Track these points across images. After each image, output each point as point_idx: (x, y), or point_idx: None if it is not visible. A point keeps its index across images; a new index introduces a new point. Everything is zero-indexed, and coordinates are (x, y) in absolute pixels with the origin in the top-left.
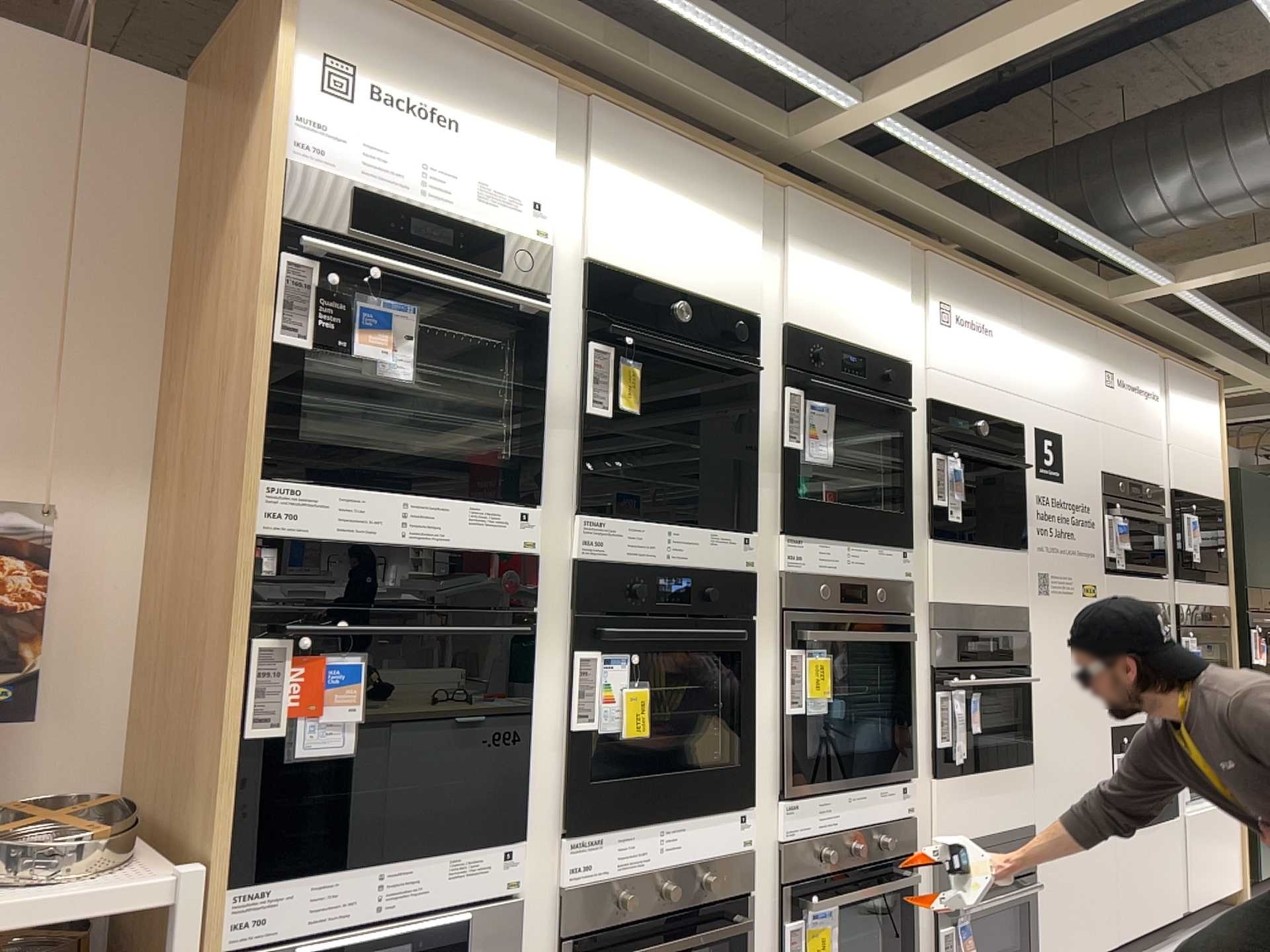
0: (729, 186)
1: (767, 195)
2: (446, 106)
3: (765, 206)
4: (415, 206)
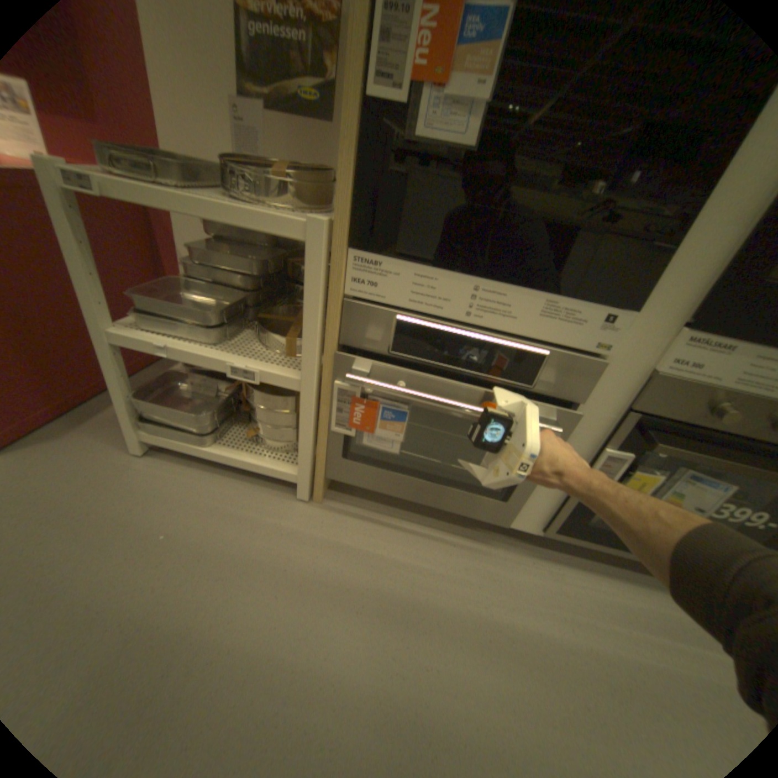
0: None
1: None
2: None
3: None
4: None
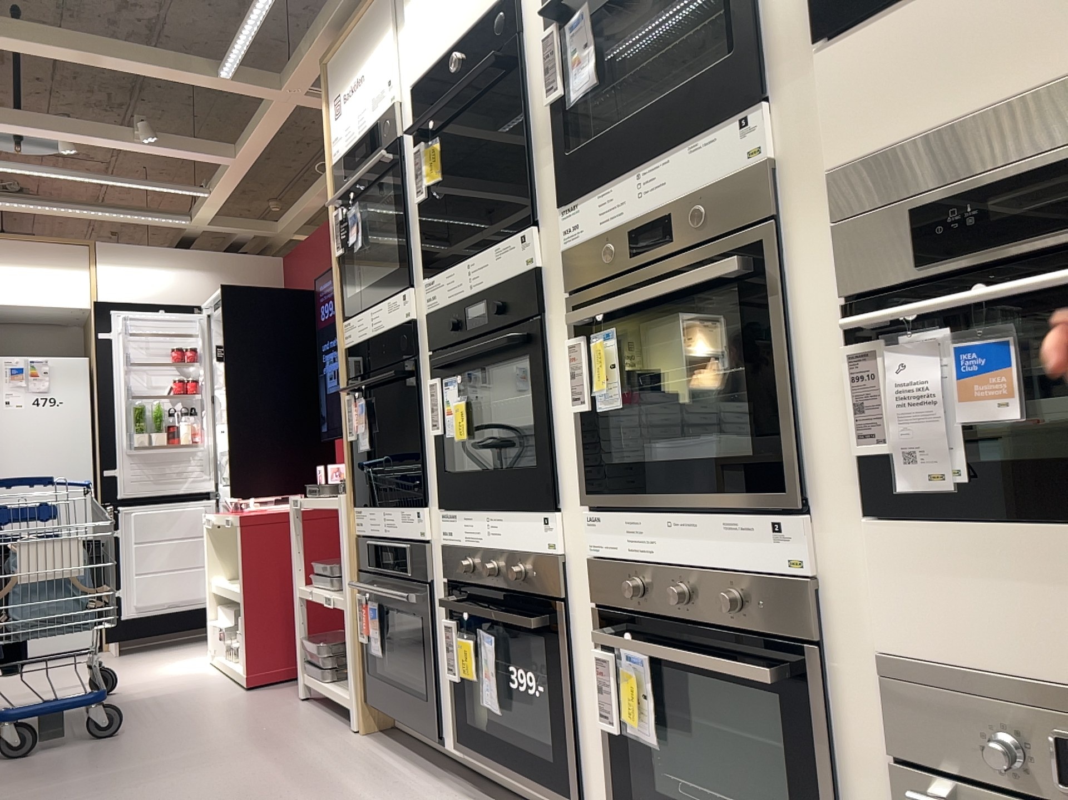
0: None
1: None
2: (355, 68)
3: None
4: (353, 143)
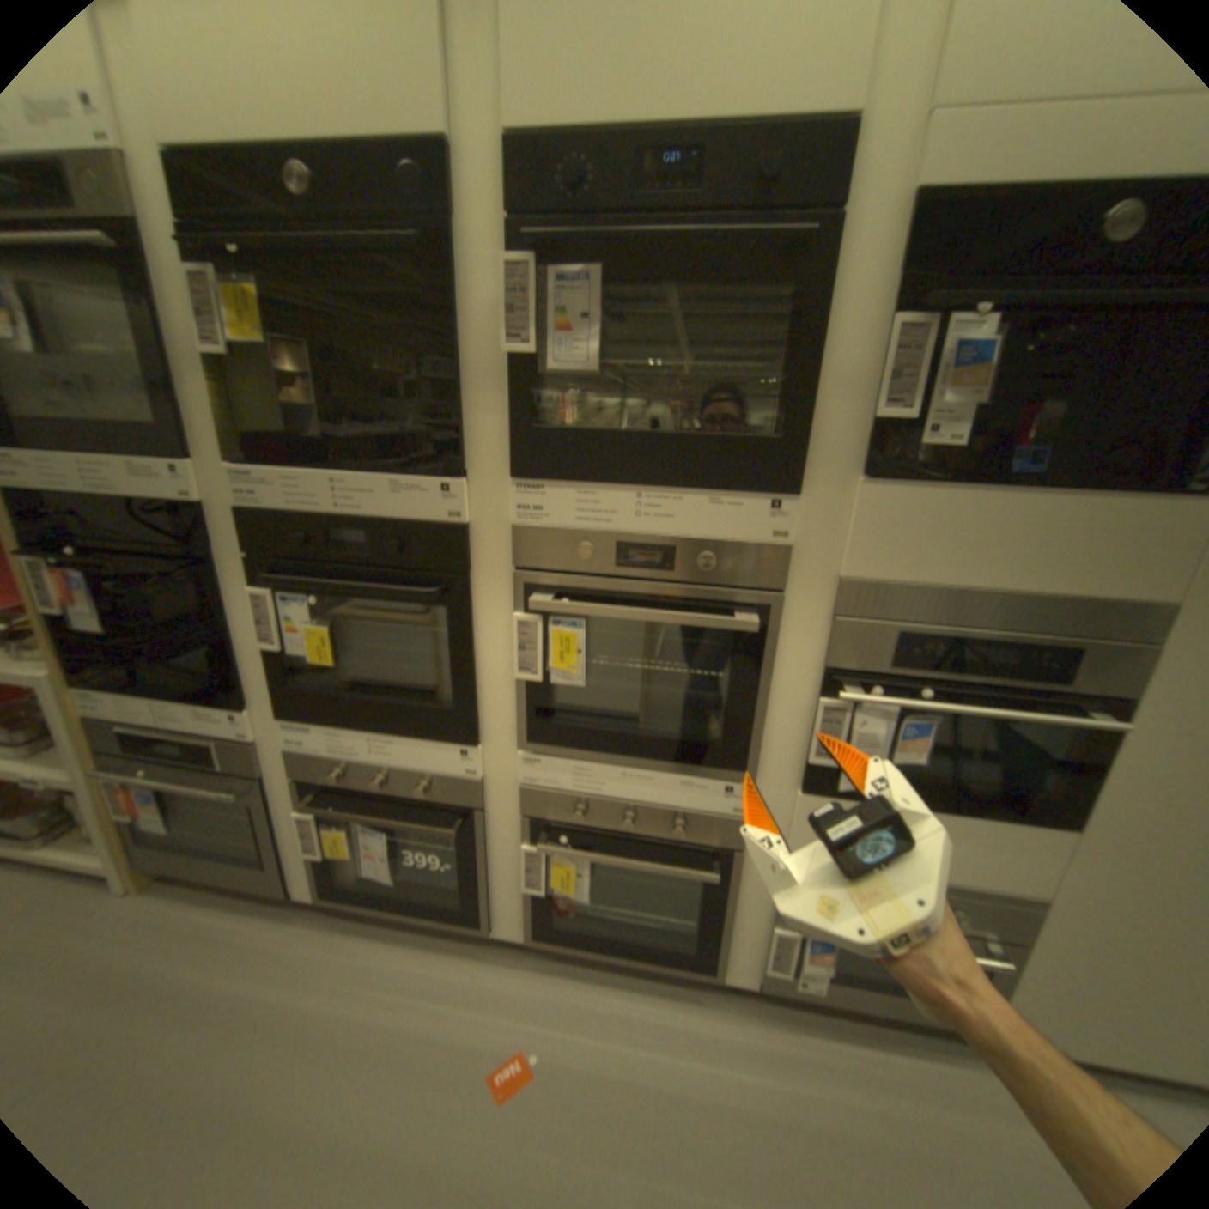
0: None
1: None
2: None
3: None
4: None
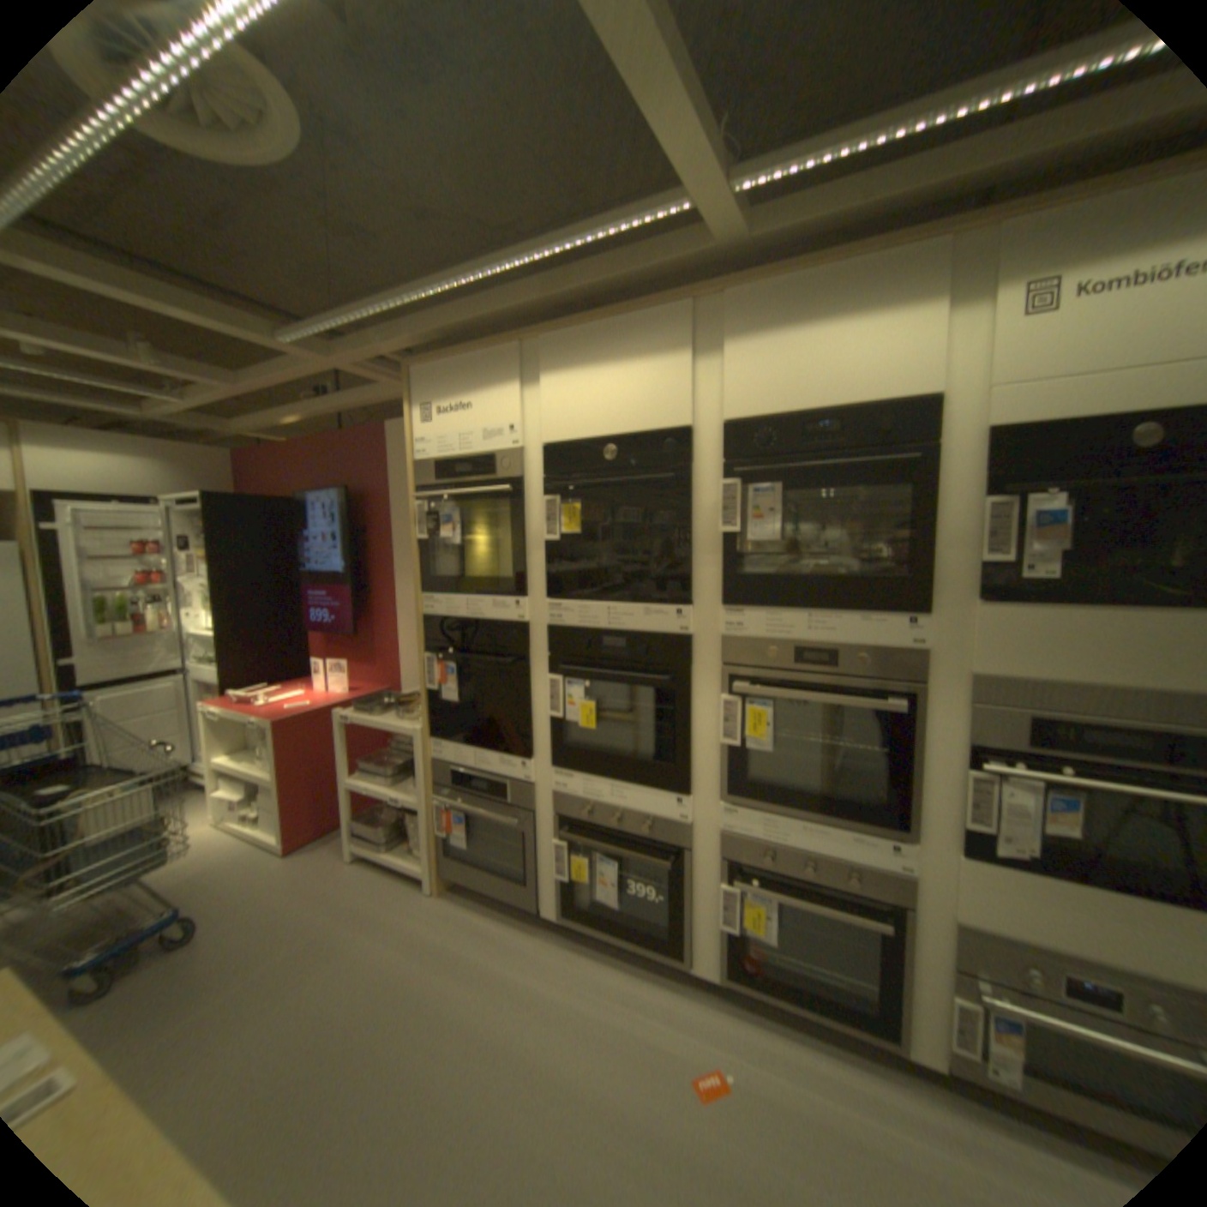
0: (655, 319)
1: (707, 298)
2: (458, 393)
3: (707, 309)
4: (450, 456)
